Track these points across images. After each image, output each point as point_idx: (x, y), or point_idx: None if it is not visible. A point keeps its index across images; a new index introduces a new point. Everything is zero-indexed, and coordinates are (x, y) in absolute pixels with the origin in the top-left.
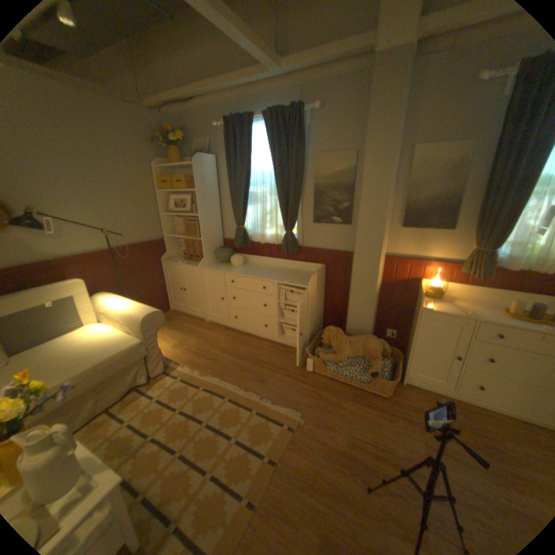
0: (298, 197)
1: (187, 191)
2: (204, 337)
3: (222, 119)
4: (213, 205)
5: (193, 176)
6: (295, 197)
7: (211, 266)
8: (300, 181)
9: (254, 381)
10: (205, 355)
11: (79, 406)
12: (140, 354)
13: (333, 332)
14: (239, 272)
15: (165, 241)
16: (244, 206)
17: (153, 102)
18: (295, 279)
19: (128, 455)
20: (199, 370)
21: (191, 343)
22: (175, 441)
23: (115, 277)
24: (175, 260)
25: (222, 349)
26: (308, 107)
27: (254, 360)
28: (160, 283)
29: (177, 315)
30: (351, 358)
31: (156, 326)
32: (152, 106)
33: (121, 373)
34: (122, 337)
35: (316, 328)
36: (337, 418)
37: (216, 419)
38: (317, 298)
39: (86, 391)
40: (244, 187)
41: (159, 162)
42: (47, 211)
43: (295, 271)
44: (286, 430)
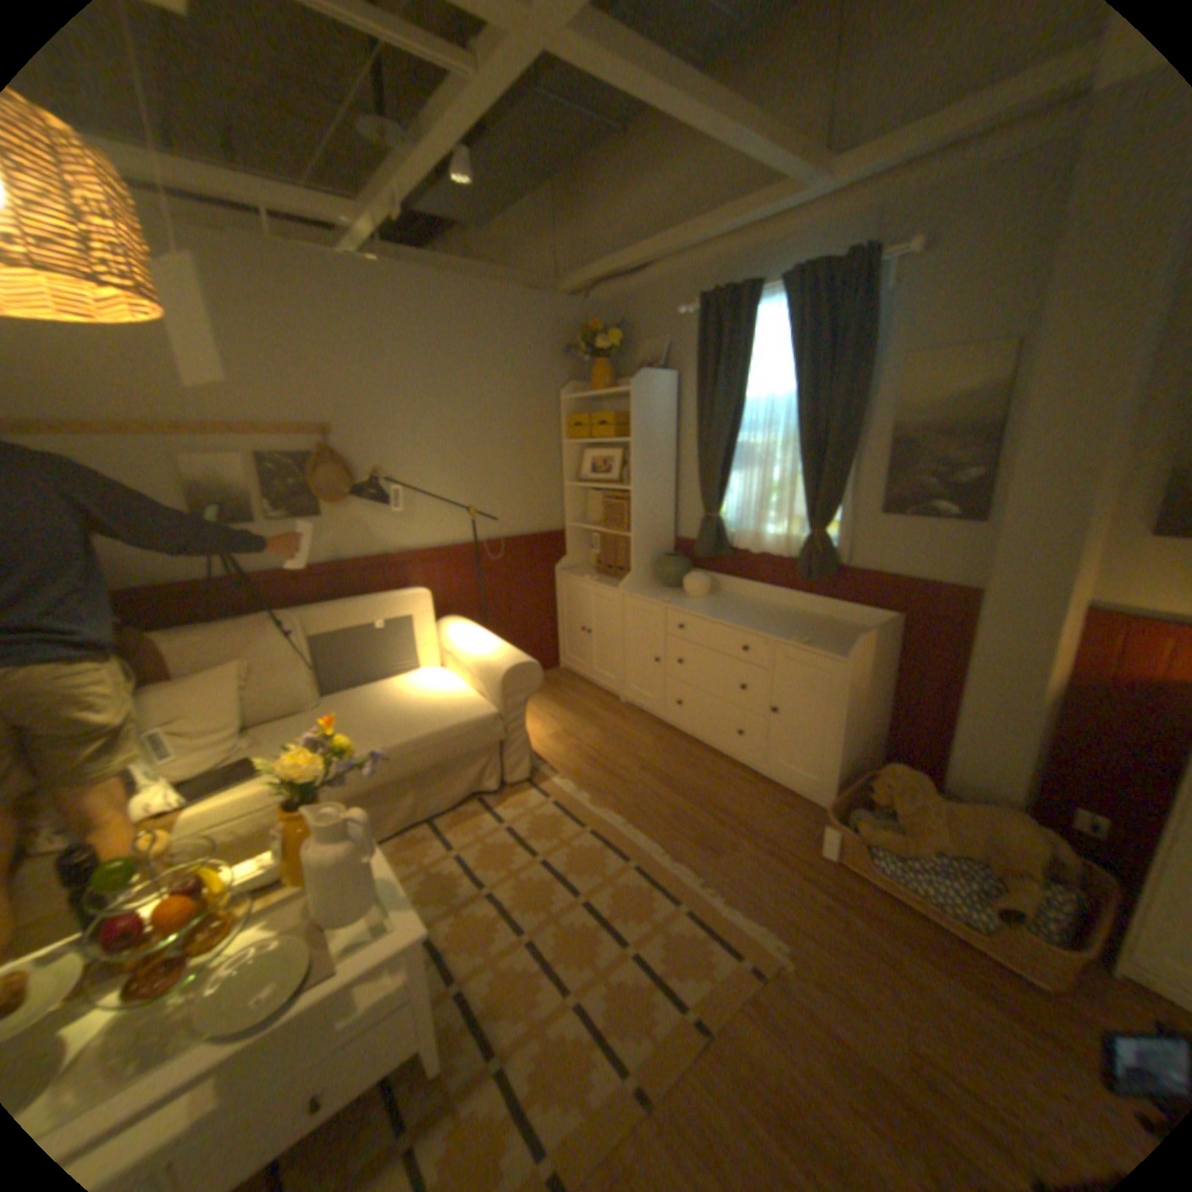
0: (848, 454)
1: (616, 442)
2: (611, 730)
3: (698, 300)
4: (662, 470)
5: (631, 414)
6: (840, 454)
7: (642, 591)
8: (858, 418)
9: (696, 846)
10: (608, 767)
11: (394, 799)
12: (495, 736)
13: (904, 779)
14: (697, 610)
15: (567, 535)
16: (724, 473)
17: (579, 282)
18: (821, 639)
19: (450, 909)
20: (592, 793)
21: (586, 737)
22: (527, 912)
23: (478, 593)
24: (580, 572)
25: (643, 763)
26: (892, 252)
27: (705, 800)
28: (550, 613)
29: (571, 679)
30: (950, 857)
31: (527, 690)
32: (576, 289)
33: (461, 763)
34: (472, 699)
35: (864, 762)
36: (884, 993)
37: (607, 899)
38: (874, 692)
39: (407, 777)
40: (728, 433)
41: (575, 389)
42: (399, 476)
43: (826, 621)
44: (750, 972)
